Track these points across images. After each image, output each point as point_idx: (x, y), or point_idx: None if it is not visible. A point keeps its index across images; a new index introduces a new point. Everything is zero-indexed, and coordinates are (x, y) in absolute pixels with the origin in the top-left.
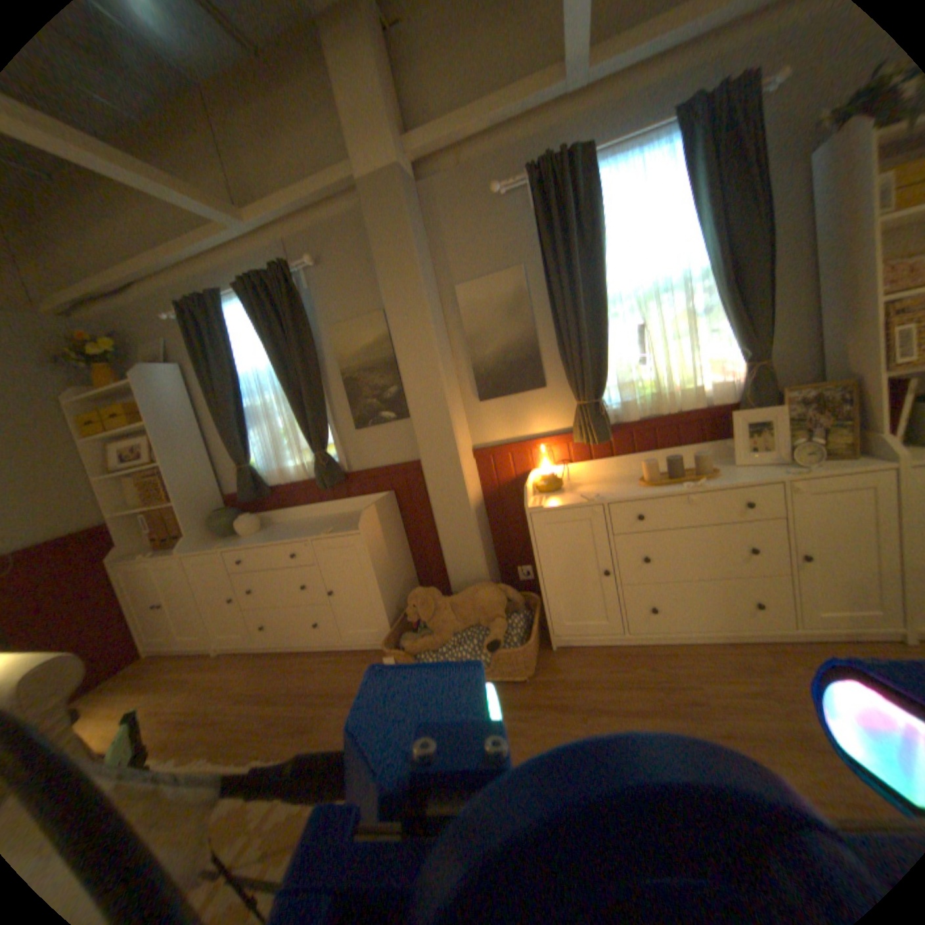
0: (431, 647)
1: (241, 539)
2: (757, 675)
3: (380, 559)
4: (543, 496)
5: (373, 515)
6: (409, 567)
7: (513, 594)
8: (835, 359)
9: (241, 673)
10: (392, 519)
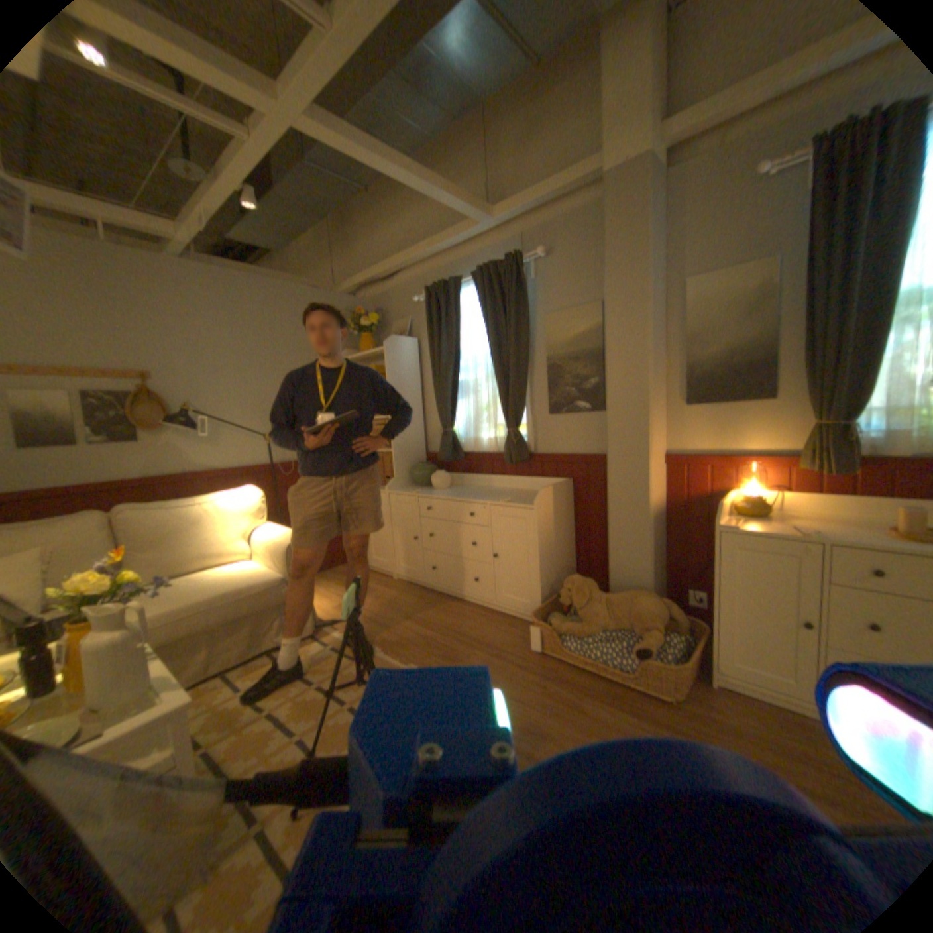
0: (578, 634)
1: (434, 490)
2: None
3: (547, 538)
4: (744, 520)
5: (549, 496)
6: (571, 557)
7: (679, 614)
8: None
9: (412, 598)
10: (565, 506)
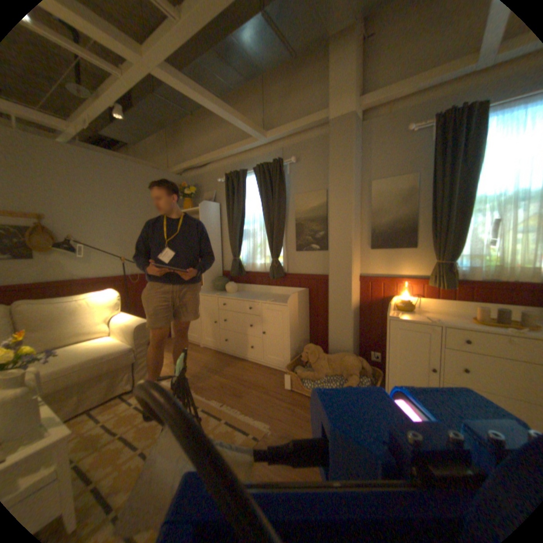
0: (311, 378)
1: (227, 294)
2: None
3: (294, 323)
4: (401, 313)
5: (295, 298)
6: (307, 333)
7: (367, 365)
8: None
9: (212, 359)
10: (304, 304)
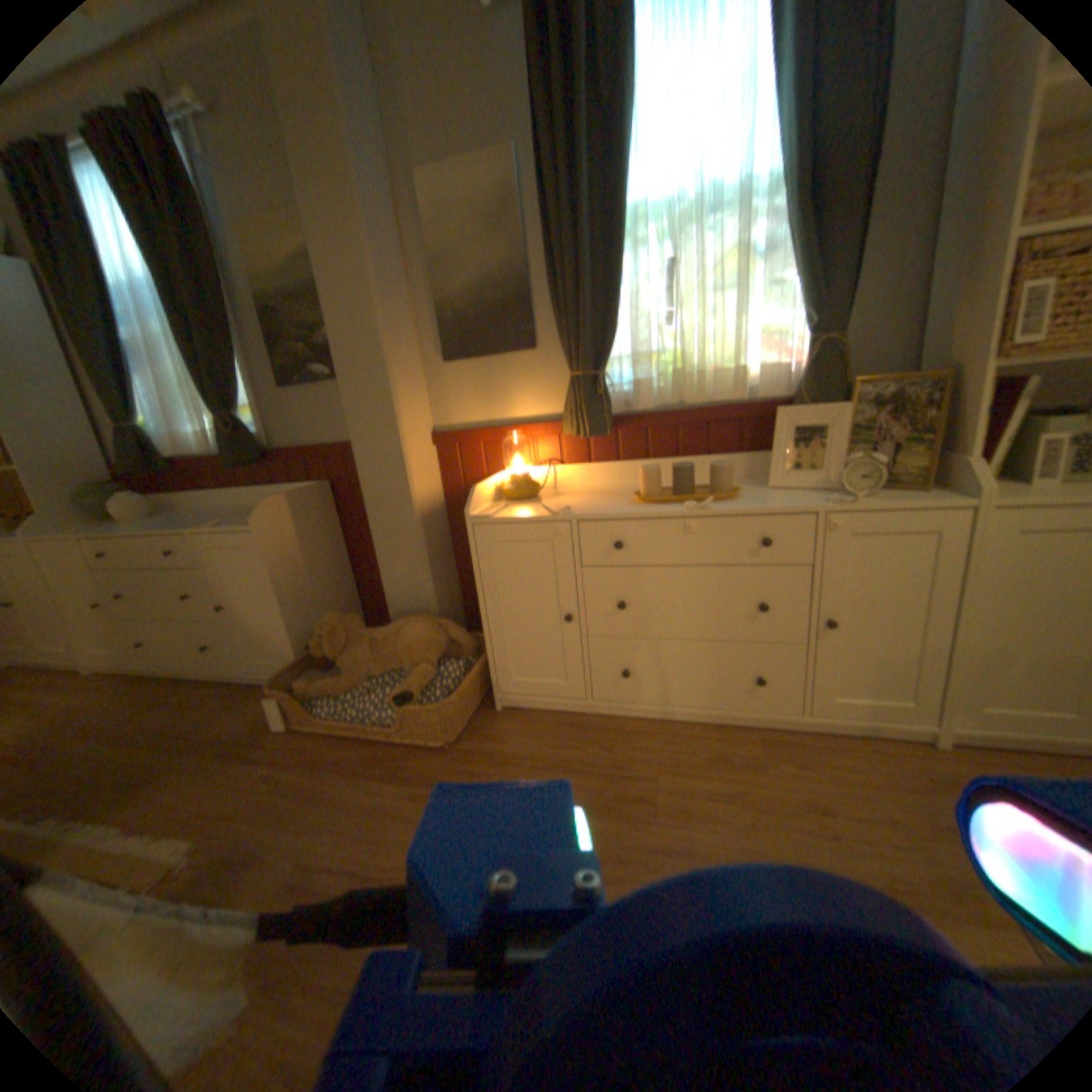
0: (335, 691)
1: (116, 525)
2: (735, 770)
3: (290, 570)
4: (504, 505)
5: (282, 509)
6: (348, 586)
7: (458, 633)
8: (938, 342)
9: (107, 699)
10: (322, 519)
